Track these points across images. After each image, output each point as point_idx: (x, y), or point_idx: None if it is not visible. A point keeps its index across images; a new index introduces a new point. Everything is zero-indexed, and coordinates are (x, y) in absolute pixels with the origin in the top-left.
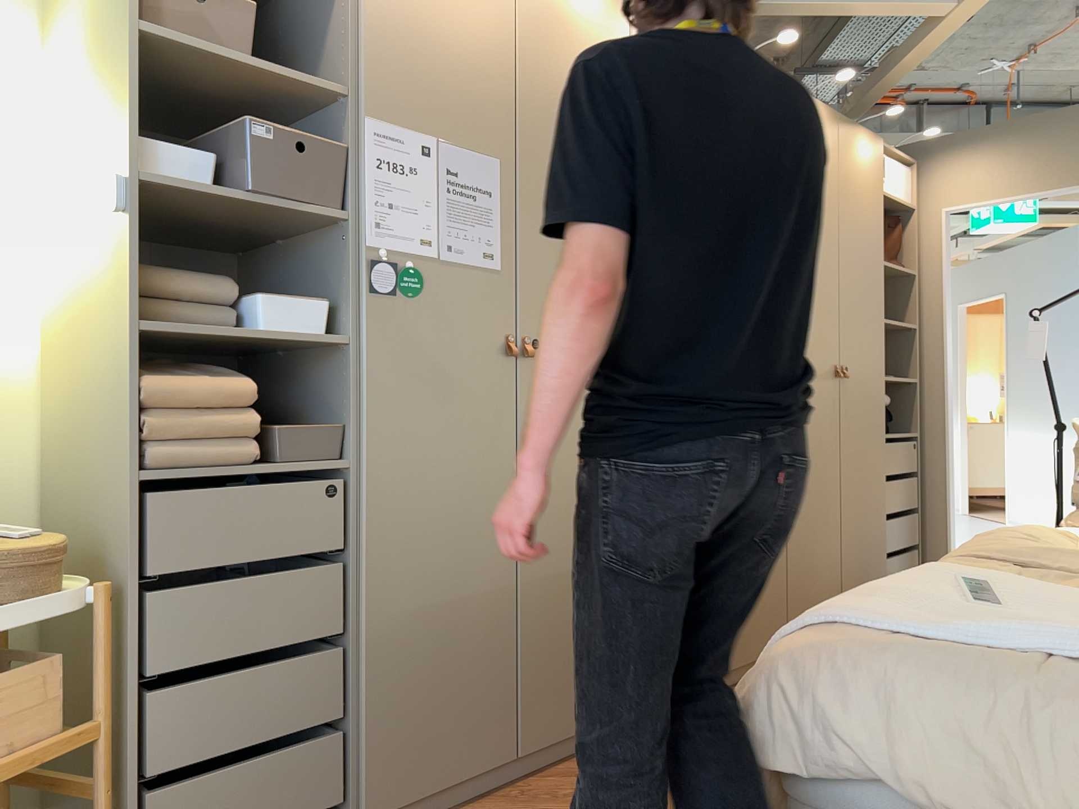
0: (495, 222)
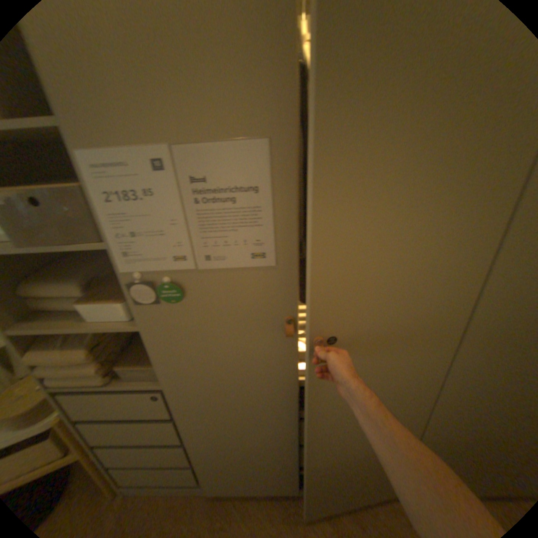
0: (266, 220)
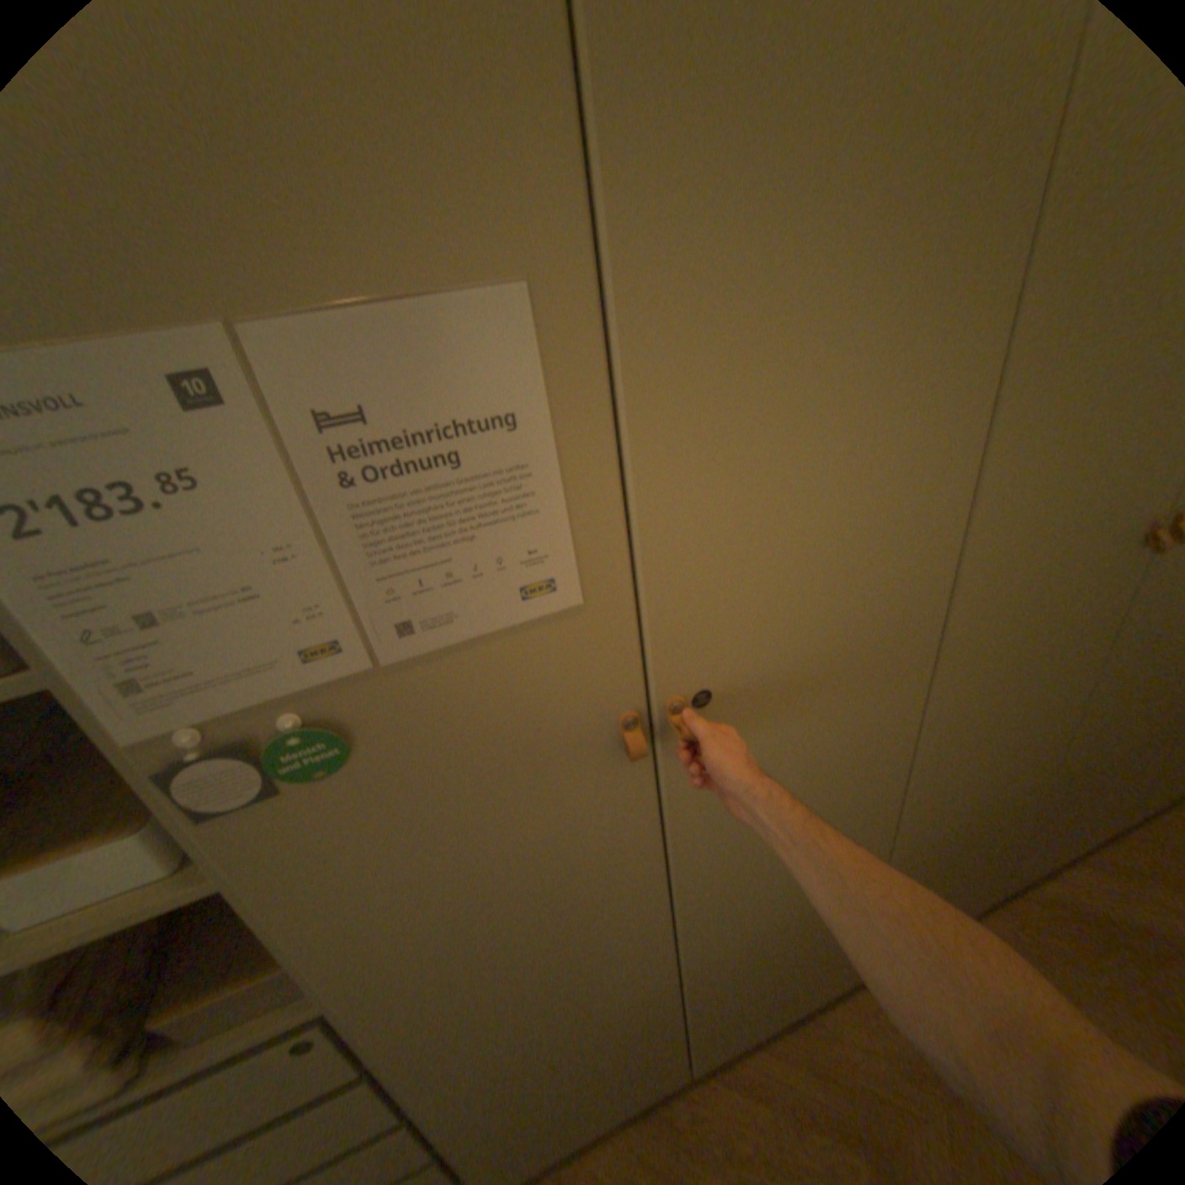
0: (548, 496)
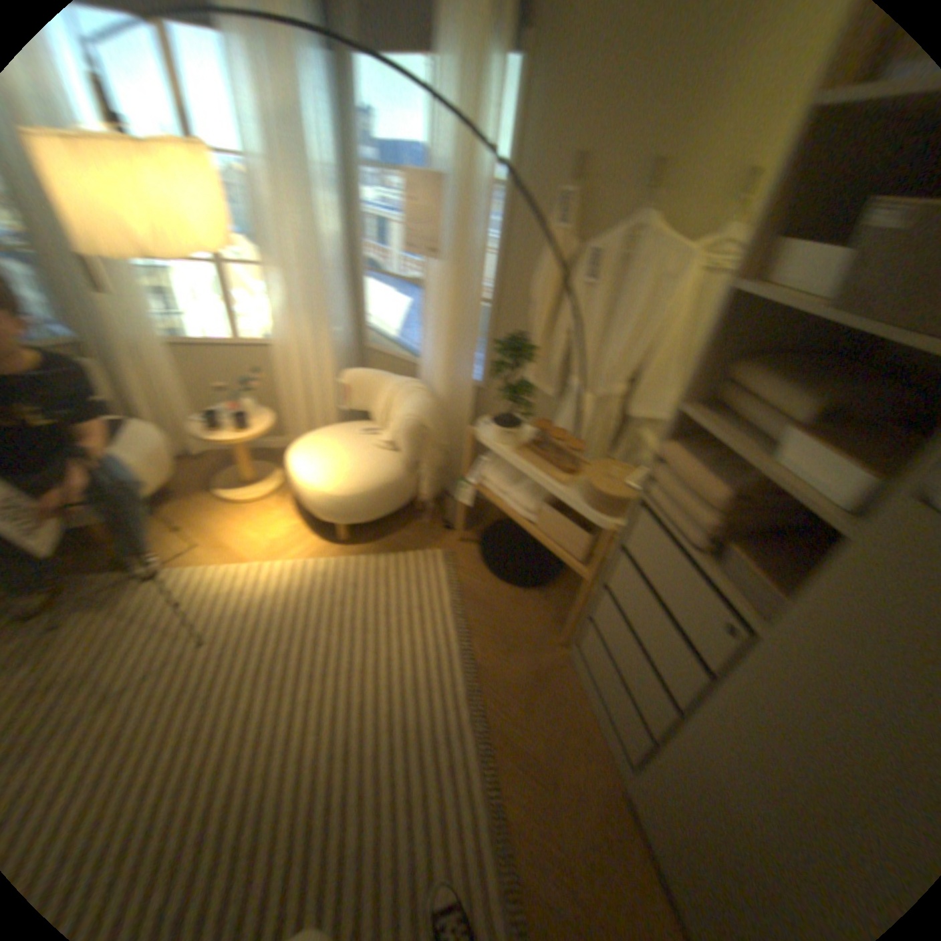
0: None
